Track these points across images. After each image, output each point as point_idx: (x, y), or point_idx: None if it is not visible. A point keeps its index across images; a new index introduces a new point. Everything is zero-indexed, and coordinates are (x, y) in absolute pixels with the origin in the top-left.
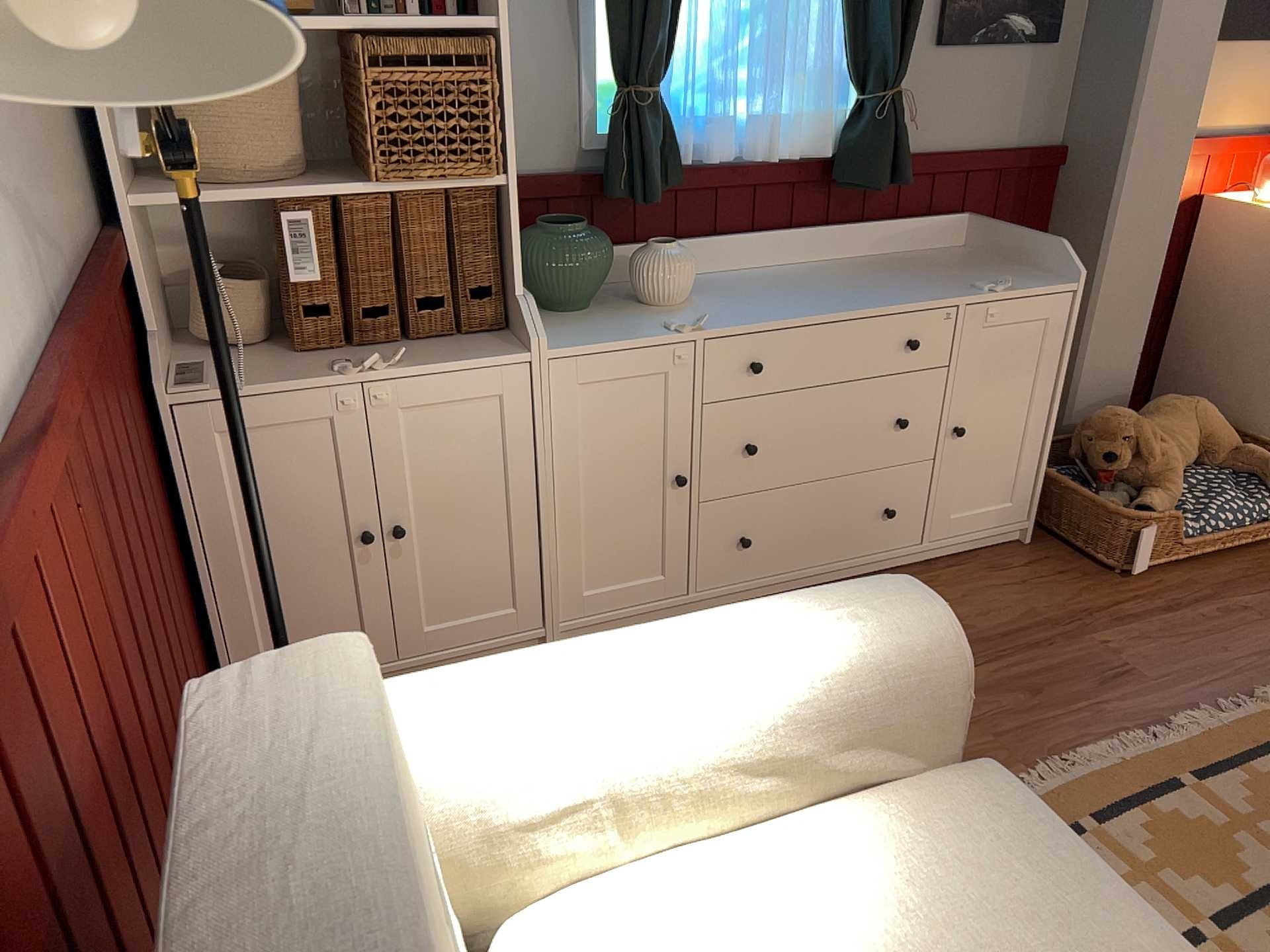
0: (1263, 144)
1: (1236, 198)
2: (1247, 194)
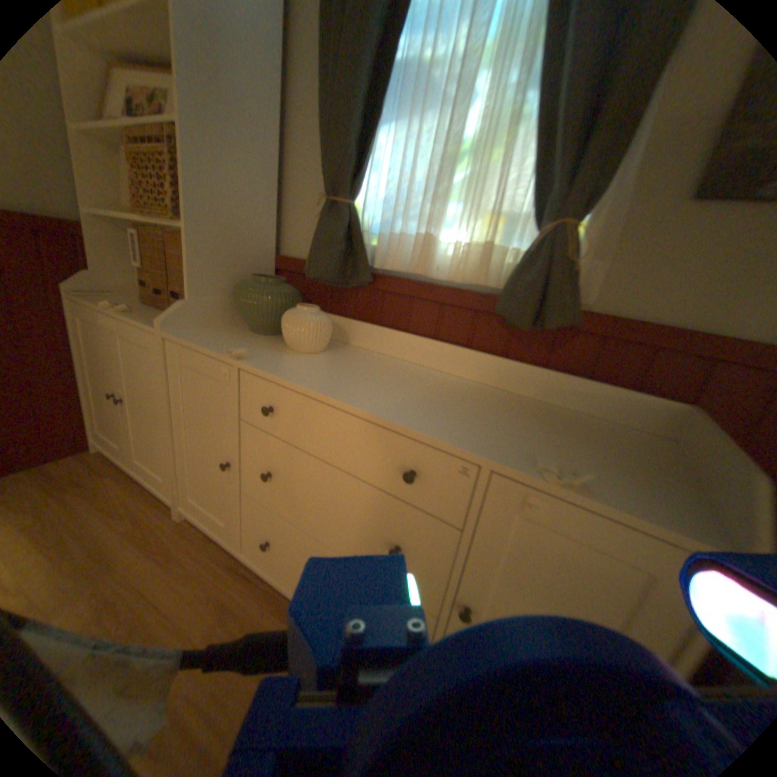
0: None
1: None
2: None
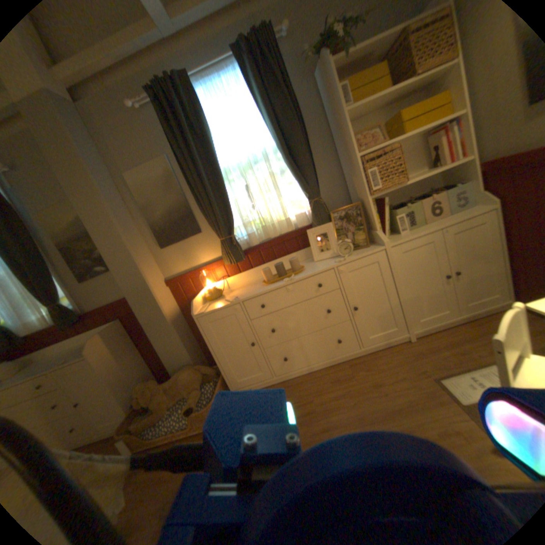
0: (218, 264)
1: (215, 284)
2: (218, 282)
